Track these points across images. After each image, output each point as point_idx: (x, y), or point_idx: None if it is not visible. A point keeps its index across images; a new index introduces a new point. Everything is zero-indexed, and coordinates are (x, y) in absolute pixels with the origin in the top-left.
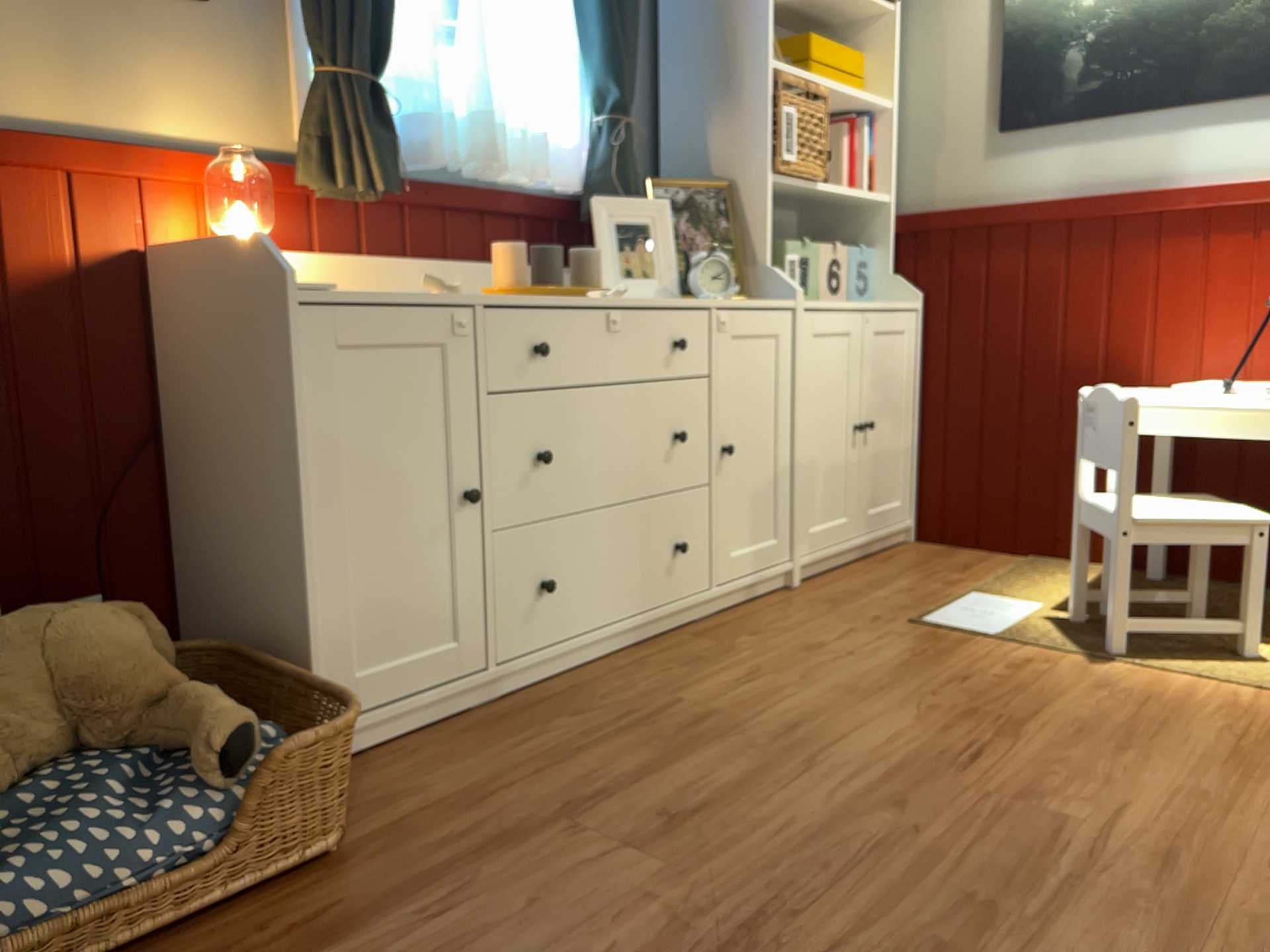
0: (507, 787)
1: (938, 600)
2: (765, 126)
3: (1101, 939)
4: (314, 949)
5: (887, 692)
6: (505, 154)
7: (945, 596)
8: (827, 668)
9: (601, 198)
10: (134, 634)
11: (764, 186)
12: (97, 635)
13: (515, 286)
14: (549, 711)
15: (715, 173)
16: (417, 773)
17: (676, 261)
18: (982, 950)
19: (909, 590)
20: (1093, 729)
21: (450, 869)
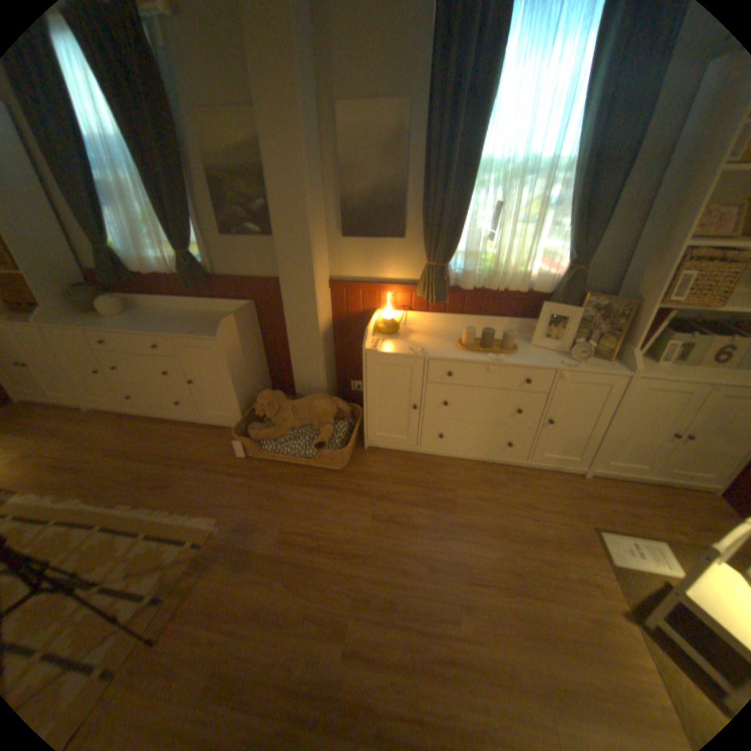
0: (383, 481)
1: (637, 532)
2: (666, 280)
3: (396, 644)
4: (315, 487)
5: (514, 543)
6: (512, 279)
7: (647, 534)
8: (517, 518)
9: (555, 300)
10: (329, 409)
11: (651, 311)
12: (321, 407)
13: (463, 346)
14: (425, 467)
15: (639, 292)
16: (378, 462)
17: (572, 338)
18: (375, 611)
19: (637, 517)
20: (545, 625)
21: (347, 491)
